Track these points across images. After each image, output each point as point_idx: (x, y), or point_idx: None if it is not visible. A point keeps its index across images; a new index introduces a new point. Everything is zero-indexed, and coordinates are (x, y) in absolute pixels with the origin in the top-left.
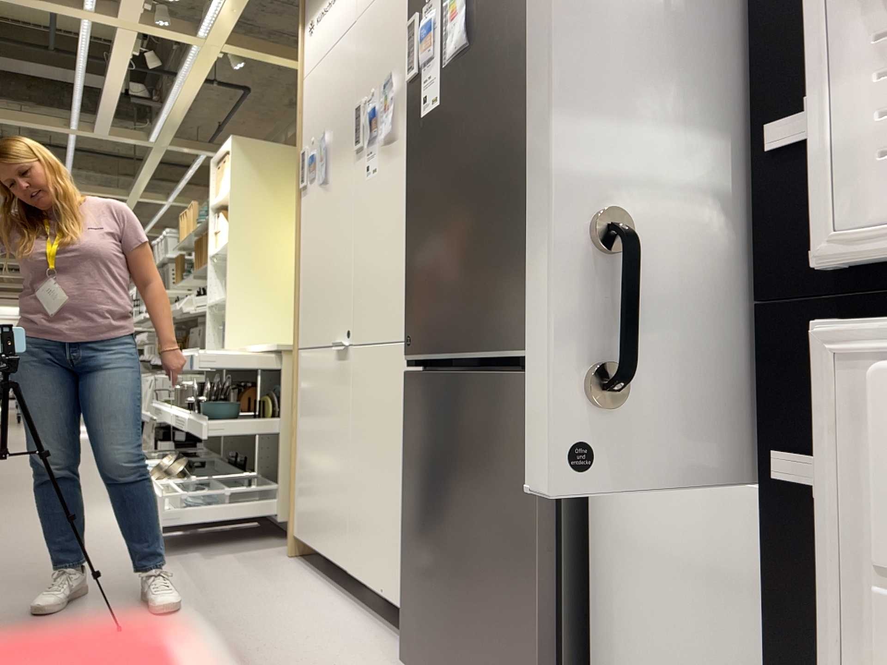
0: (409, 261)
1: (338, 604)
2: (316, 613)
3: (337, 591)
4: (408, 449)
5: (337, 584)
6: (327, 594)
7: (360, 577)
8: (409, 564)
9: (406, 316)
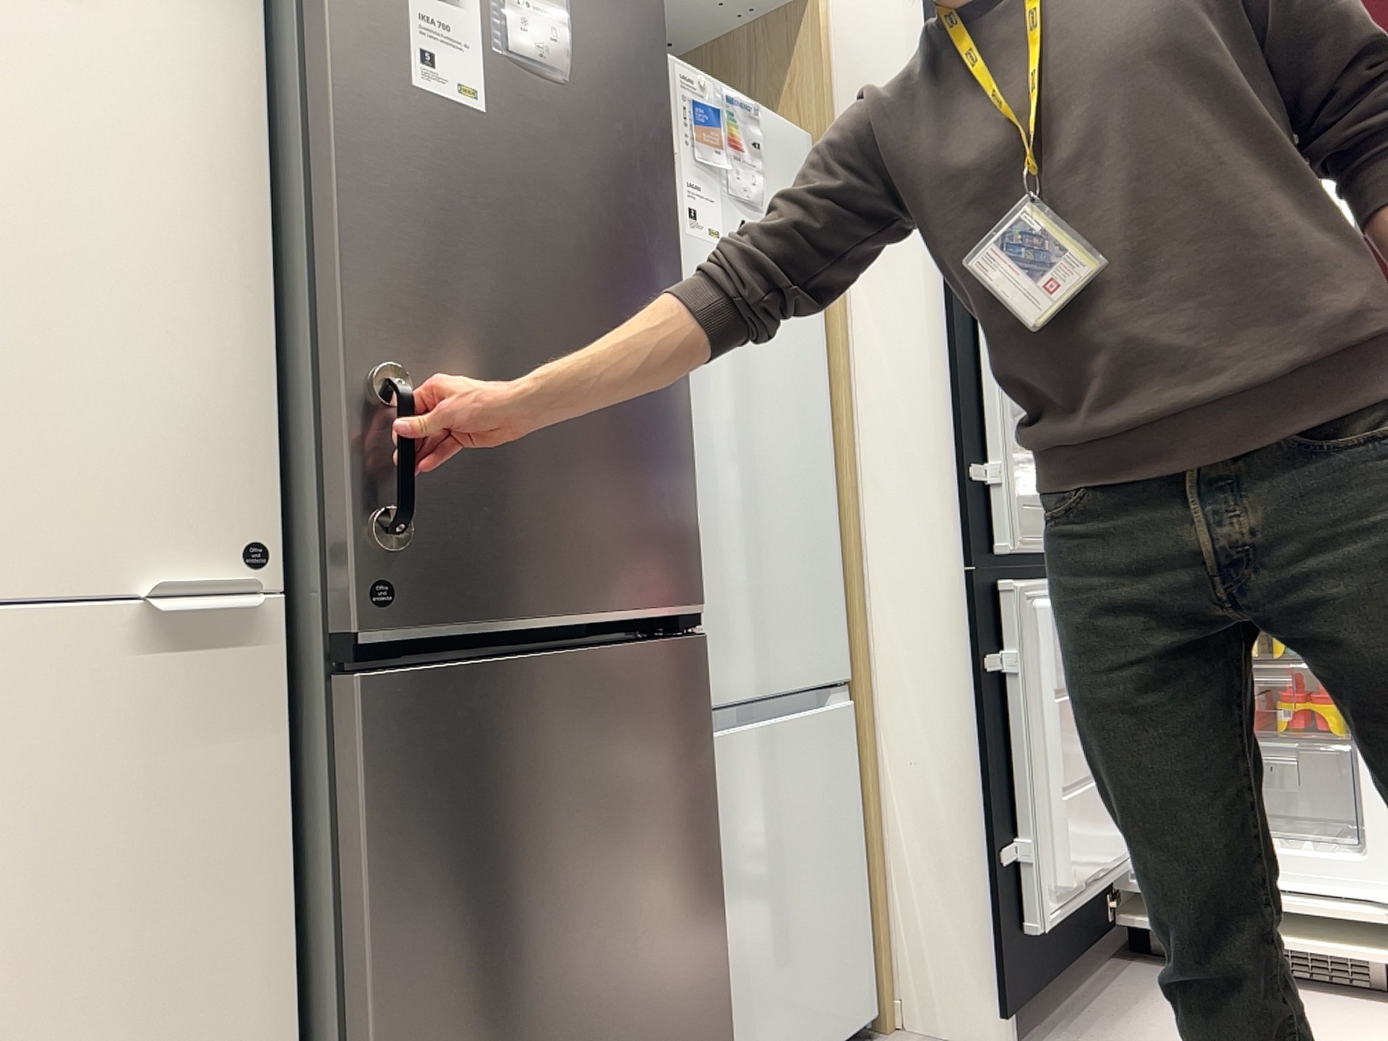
0: (366, 395)
1: None
2: None
3: None
4: (387, 864)
5: None
6: None
7: None
8: None
9: (343, 528)
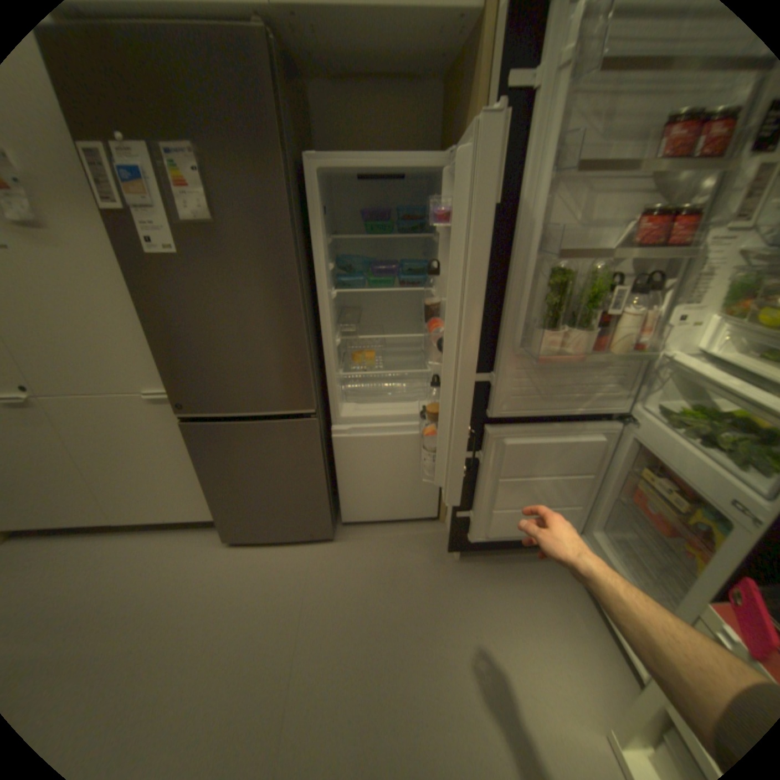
0: (161, 356)
1: (115, 543)
2: (111, 558)
3: (96, 536)
4: (198, 459)
5: (87, 533)
6: (94, 543)
7: (129, 521)
8: (214, 505)
9: (166, 389)
